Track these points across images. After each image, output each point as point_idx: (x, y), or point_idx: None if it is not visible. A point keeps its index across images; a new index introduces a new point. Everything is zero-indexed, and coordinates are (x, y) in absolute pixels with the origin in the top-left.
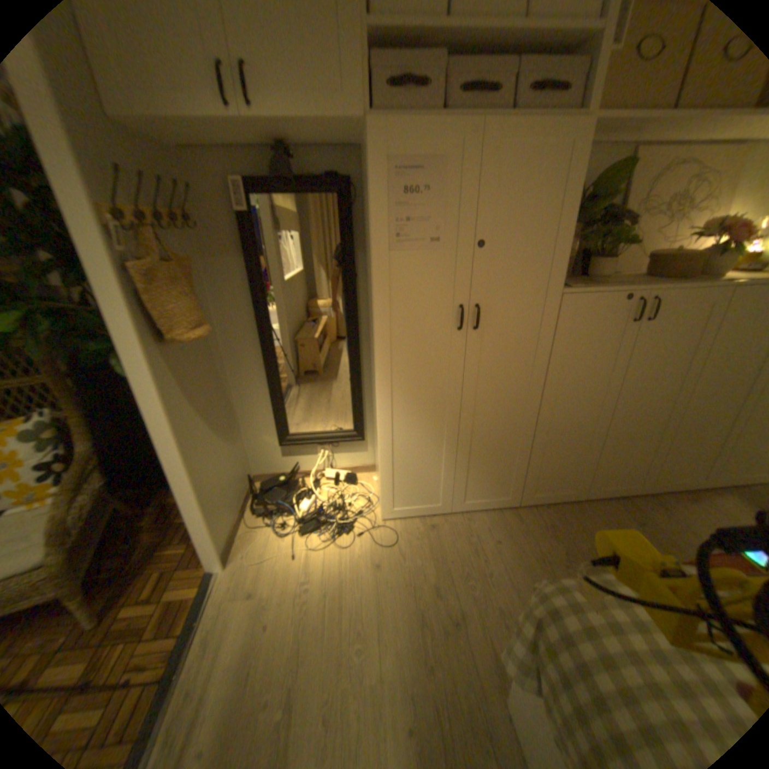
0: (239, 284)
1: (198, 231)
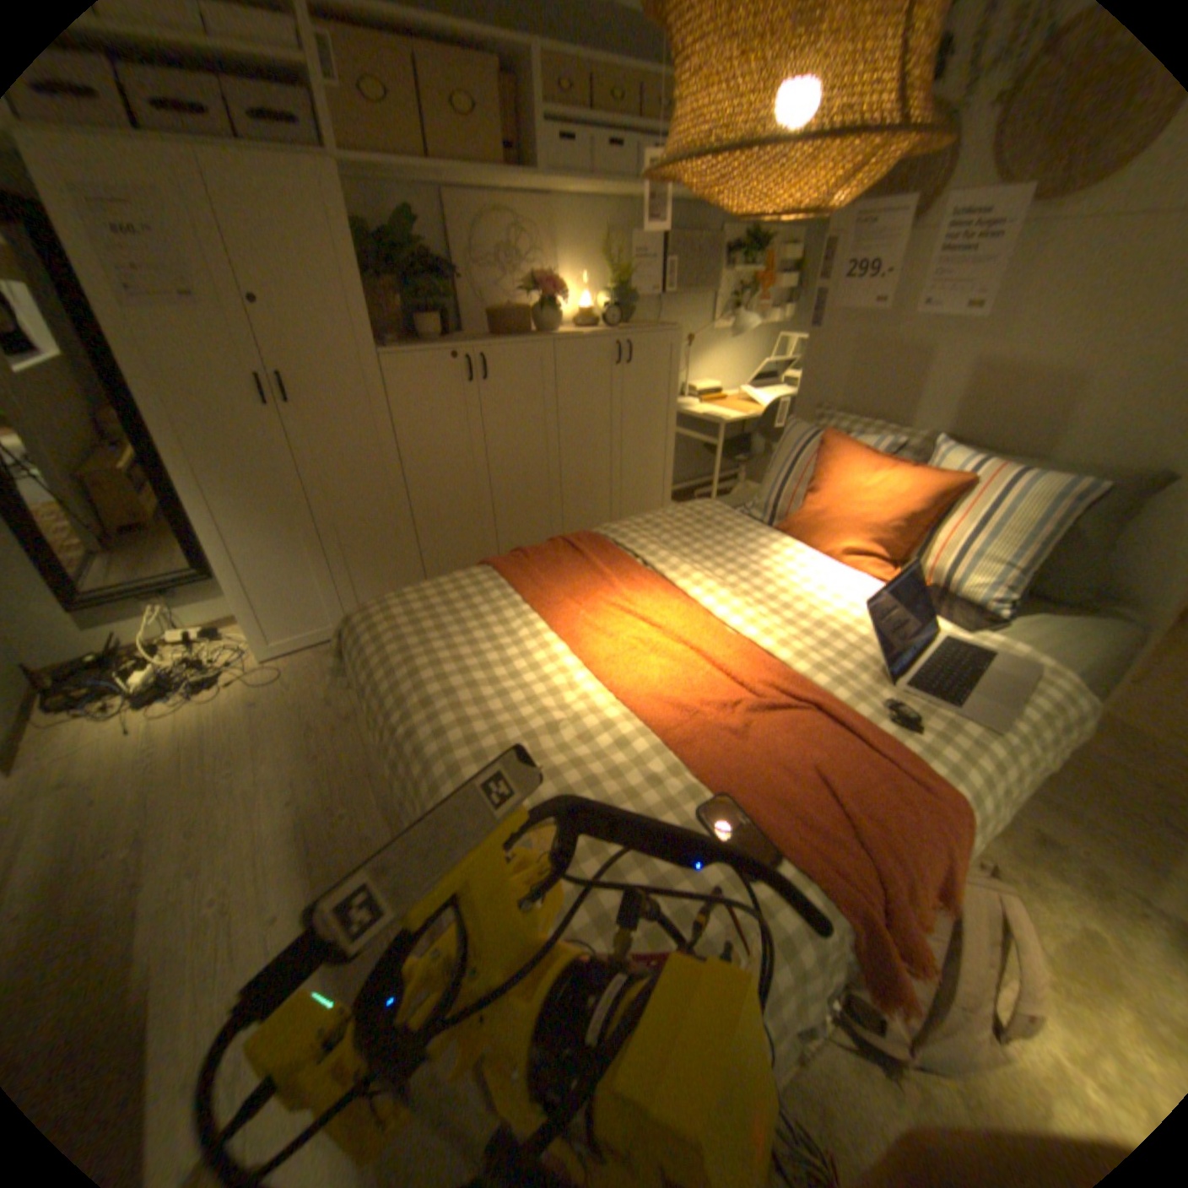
0: None
1: None
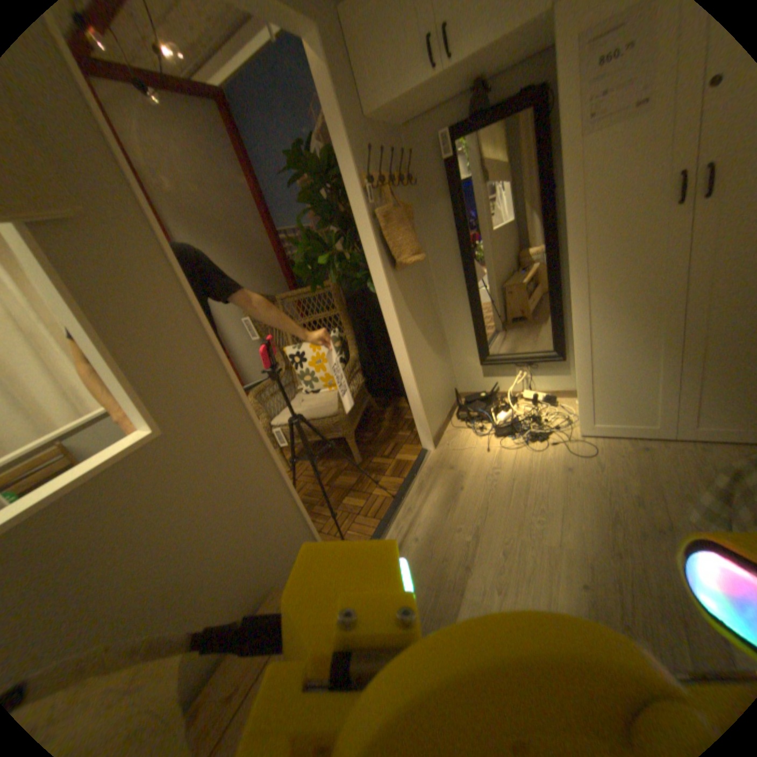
0: (447, 222)
1: (417, 185)
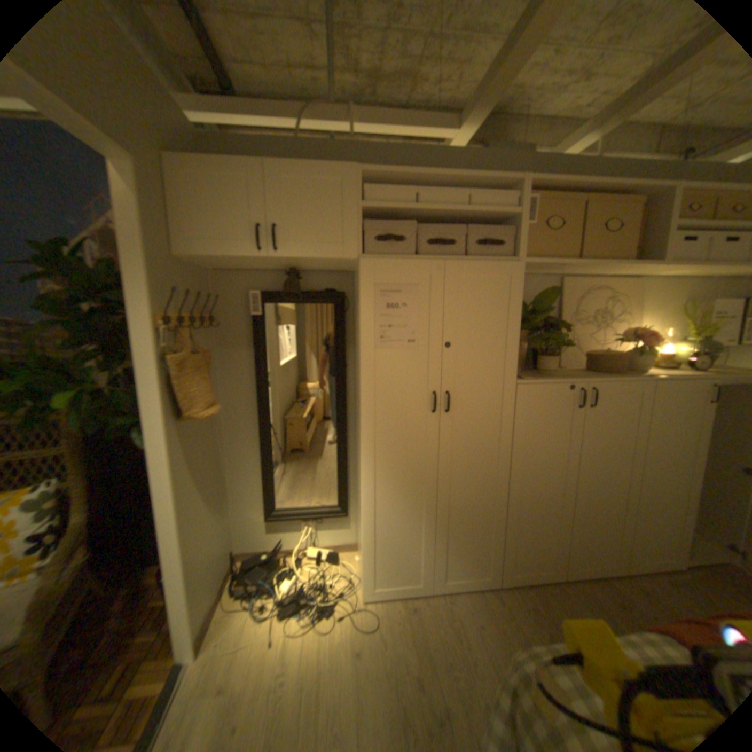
0: (247, 370)
1: (219, 328)
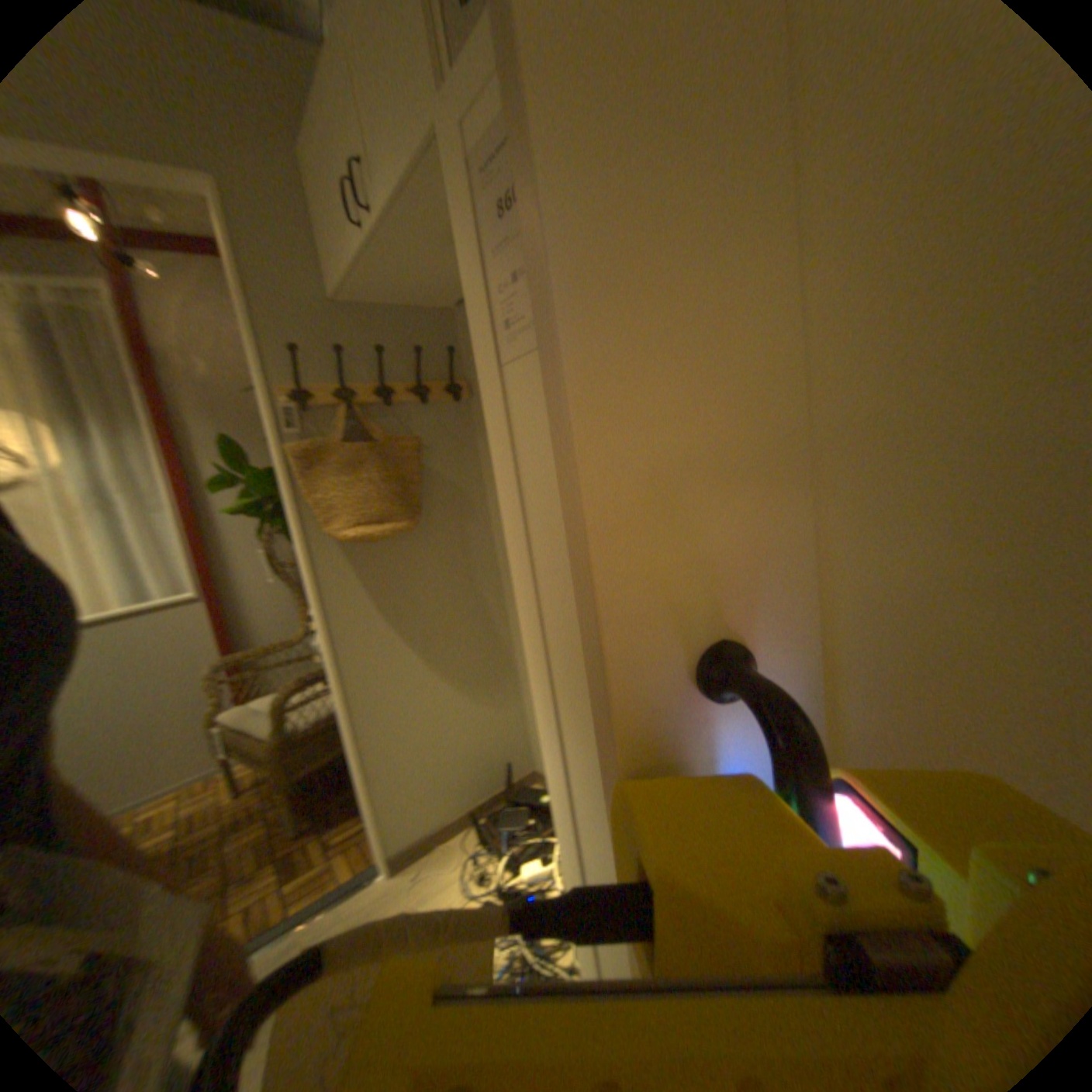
0: None
1: (476, 399)
